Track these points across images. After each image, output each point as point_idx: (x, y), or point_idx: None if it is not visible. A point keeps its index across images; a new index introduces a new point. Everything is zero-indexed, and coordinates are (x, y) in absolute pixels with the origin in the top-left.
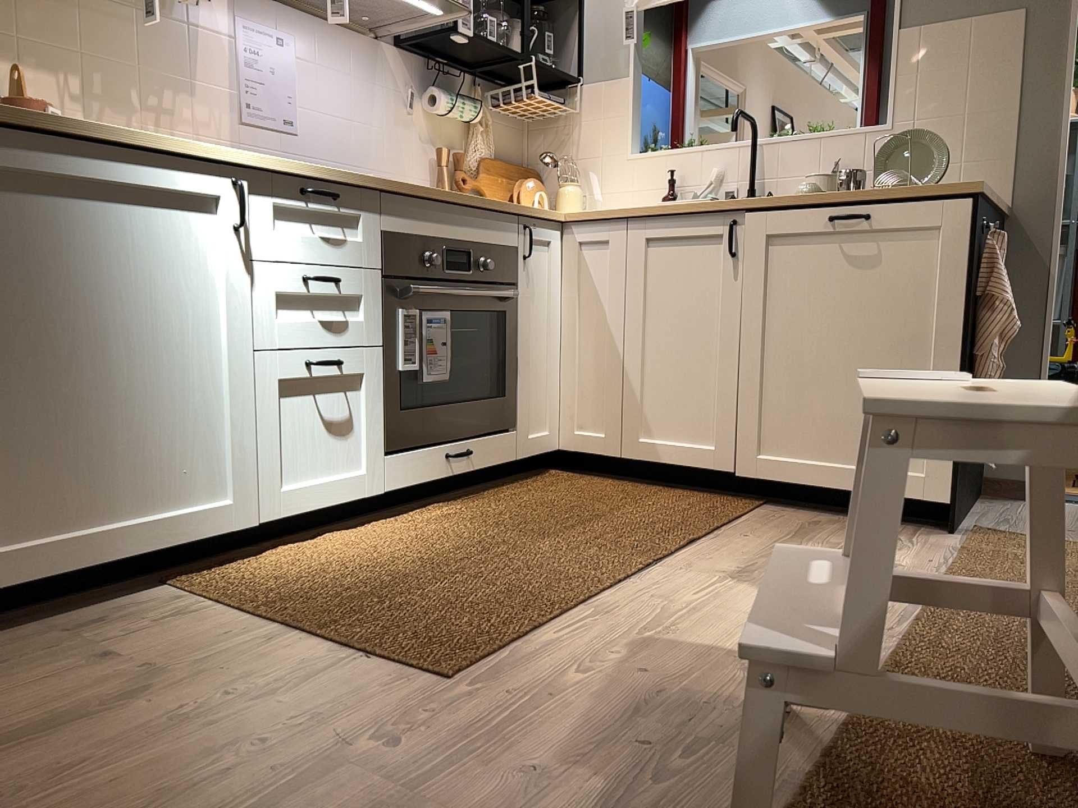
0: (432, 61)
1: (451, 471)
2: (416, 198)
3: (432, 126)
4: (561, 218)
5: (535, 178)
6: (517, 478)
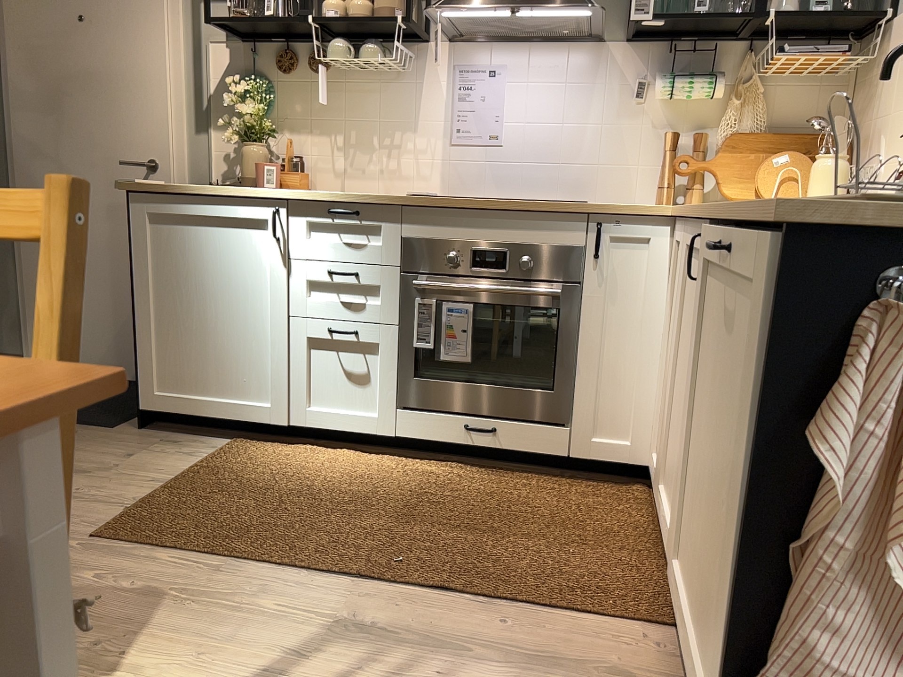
0: (676, 41)
1: (472, 444)
2: (439, 208)
3: (669, 109)
4: (666, 215)
5: (813, 150)
6: (597, 479)
